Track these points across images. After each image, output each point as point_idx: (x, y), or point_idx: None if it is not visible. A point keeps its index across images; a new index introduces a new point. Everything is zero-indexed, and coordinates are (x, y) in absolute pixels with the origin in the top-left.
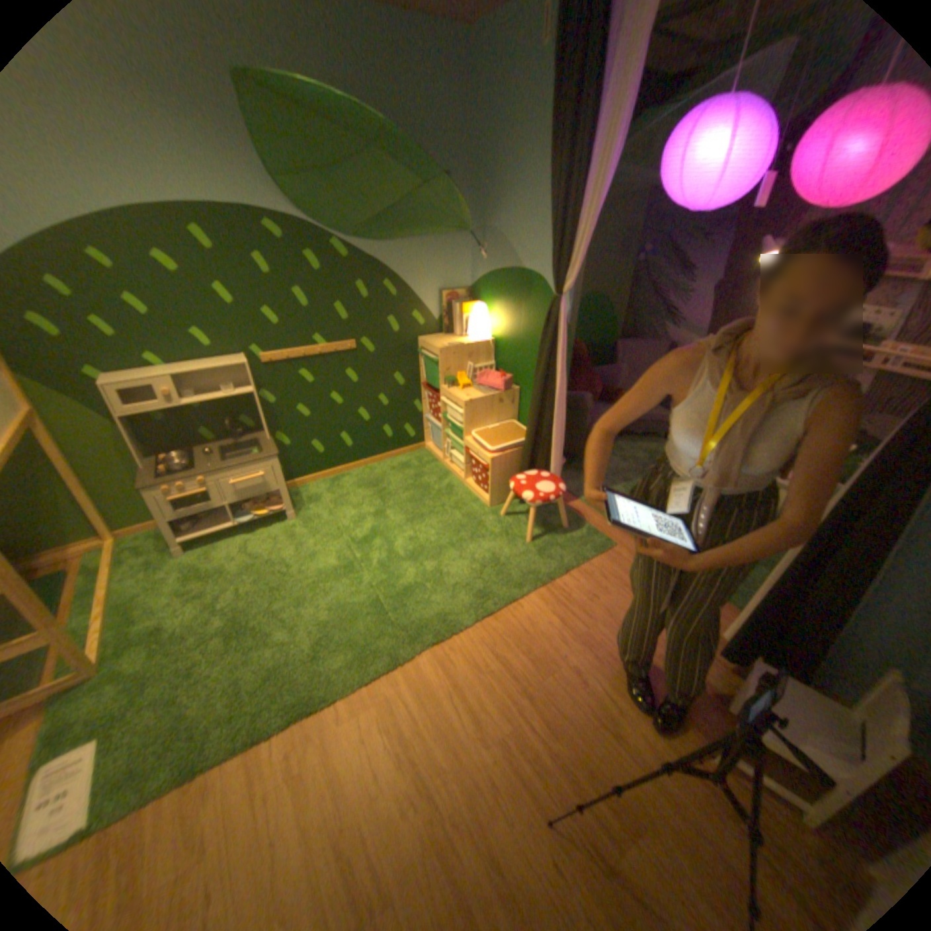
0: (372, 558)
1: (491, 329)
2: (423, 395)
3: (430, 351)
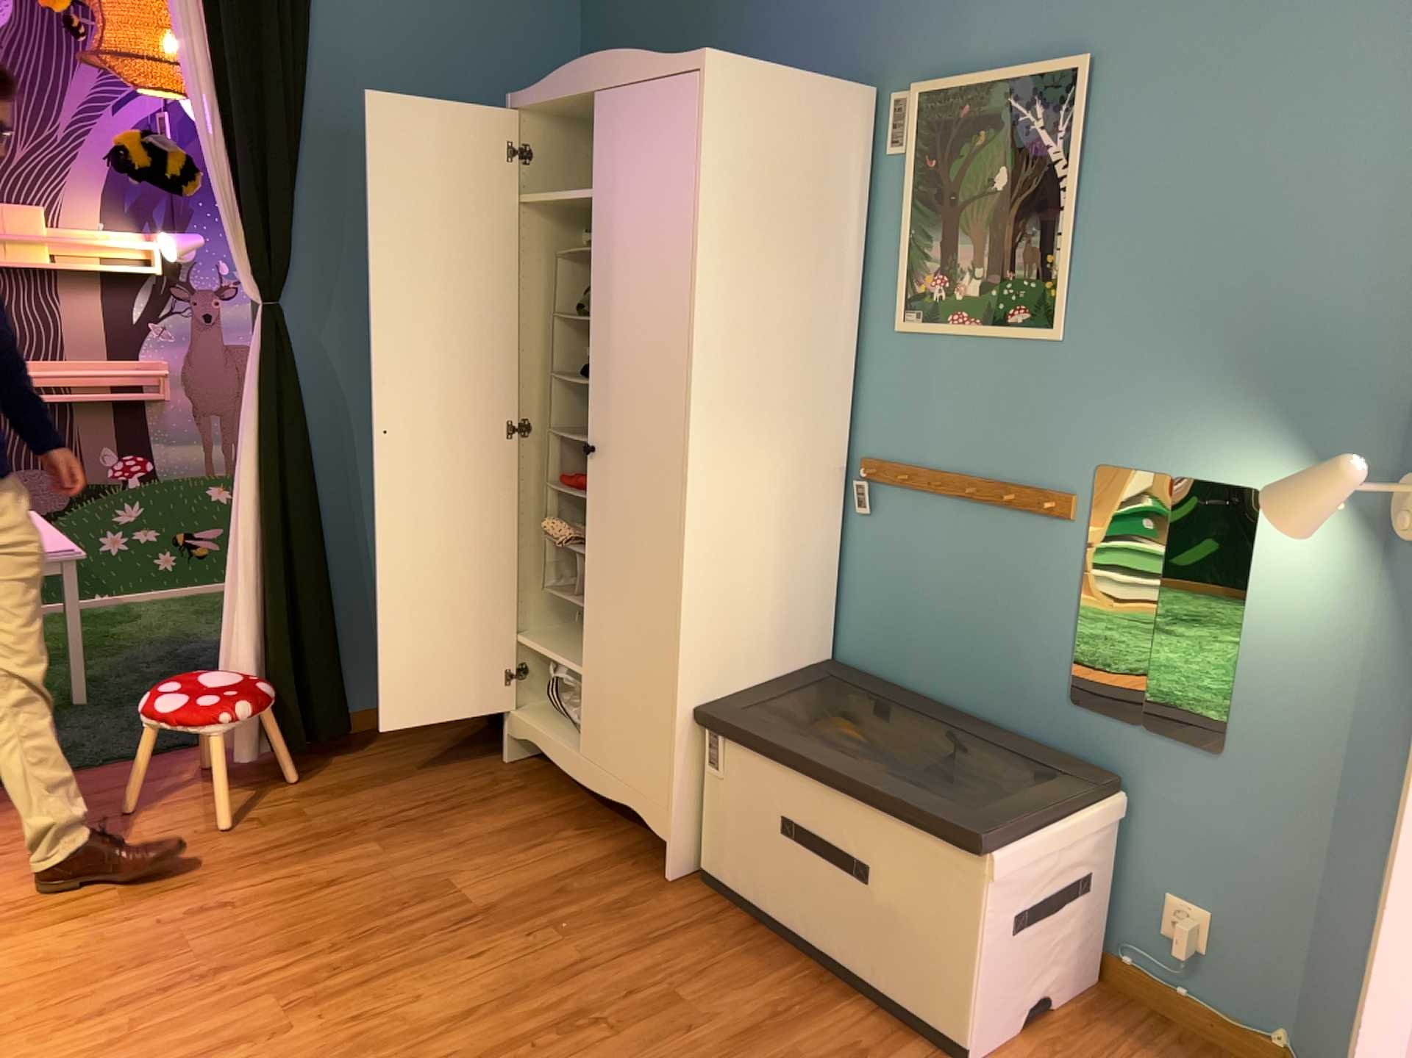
0: None
1: None
2: None
3: None
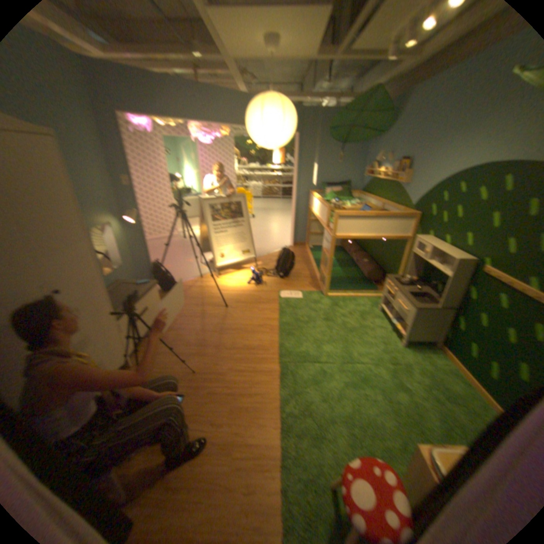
0: (353, 370)
1: None
2: None
3: None
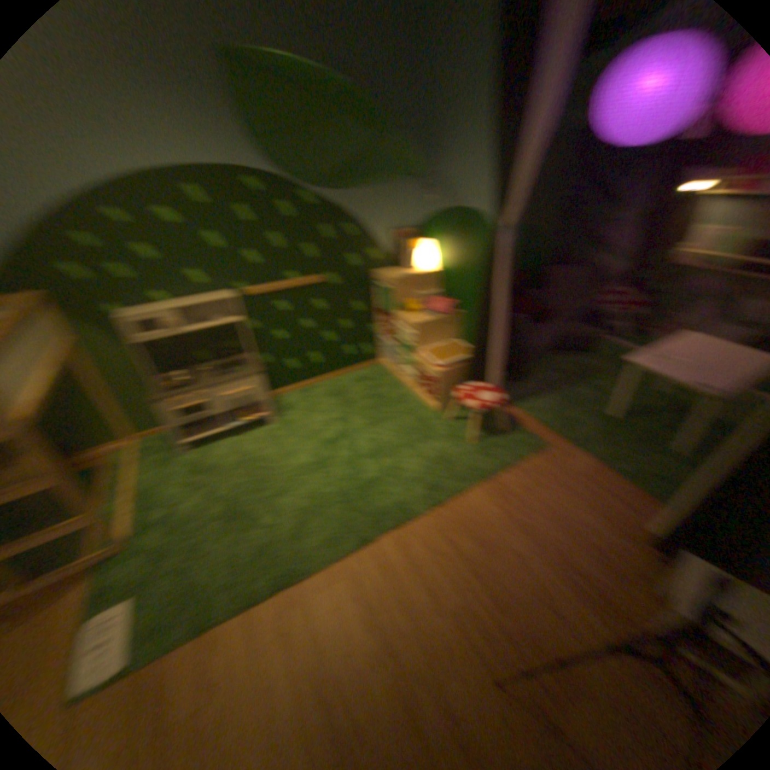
0: (344, 455)
1: (441, 261)
2: (384, 319)
3: (390, 282)
